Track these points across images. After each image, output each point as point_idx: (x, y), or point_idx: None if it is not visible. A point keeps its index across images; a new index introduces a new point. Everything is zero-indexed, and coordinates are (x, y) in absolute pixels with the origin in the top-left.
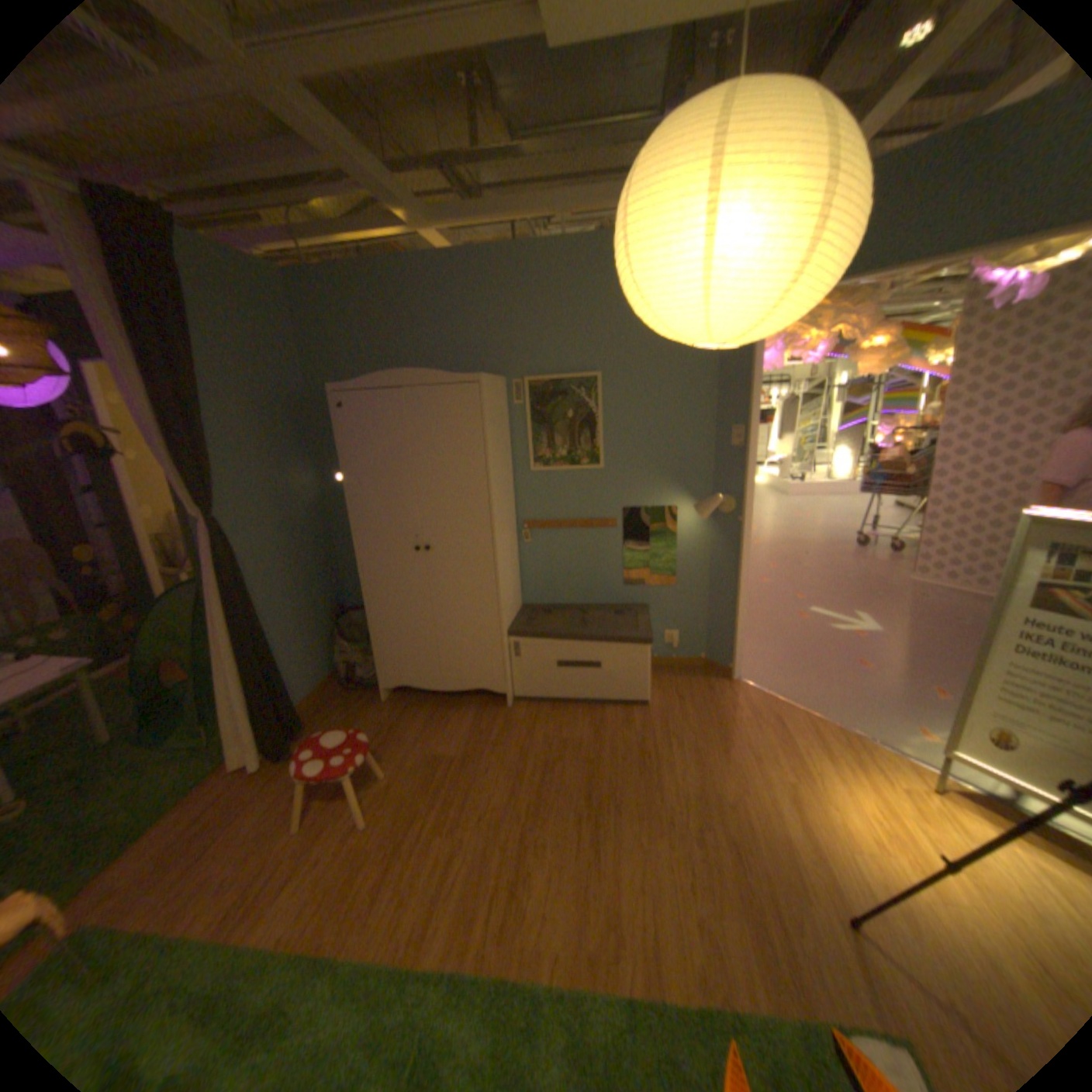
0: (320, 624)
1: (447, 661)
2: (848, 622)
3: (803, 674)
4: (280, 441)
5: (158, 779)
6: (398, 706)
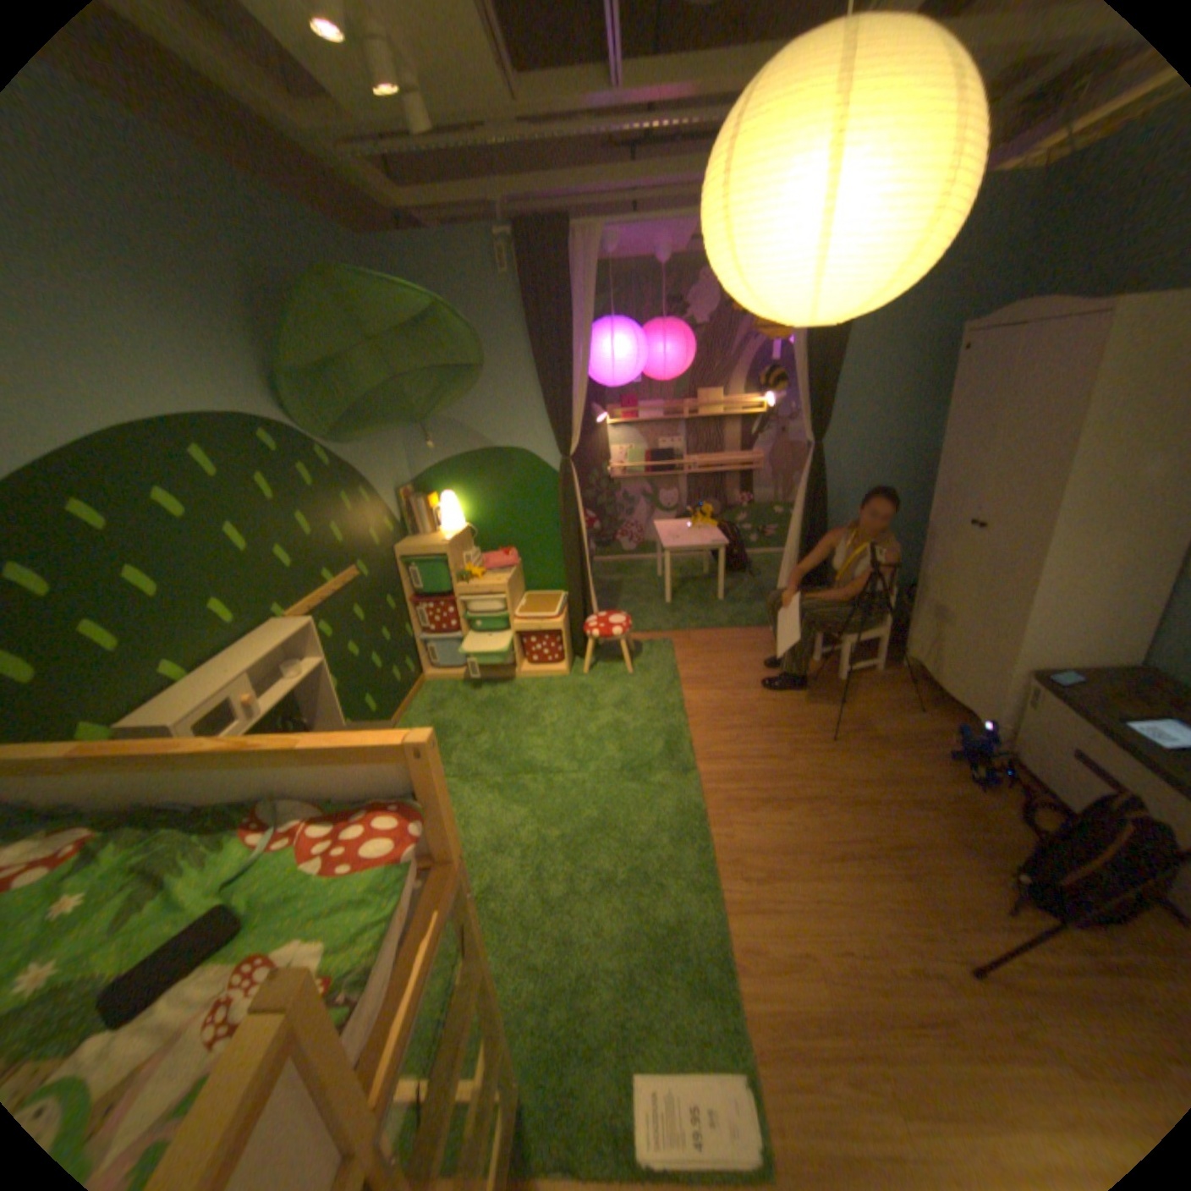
0: (910, 574)
1: (962, 664)
2: None
3: None
4: (942, 382)
5: (751, 613)
6: (908, 678)
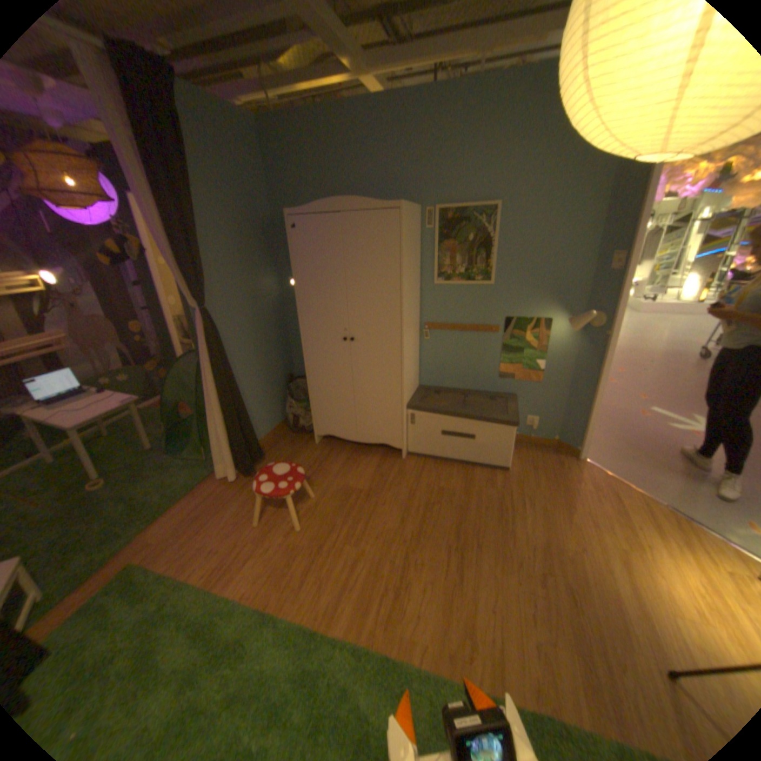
0: (277, 386)
1: (361, 421)
2: (686, 422)
3: (642, 461)
4: (252, 253)
5: (176, 477)
6: (326, 447)
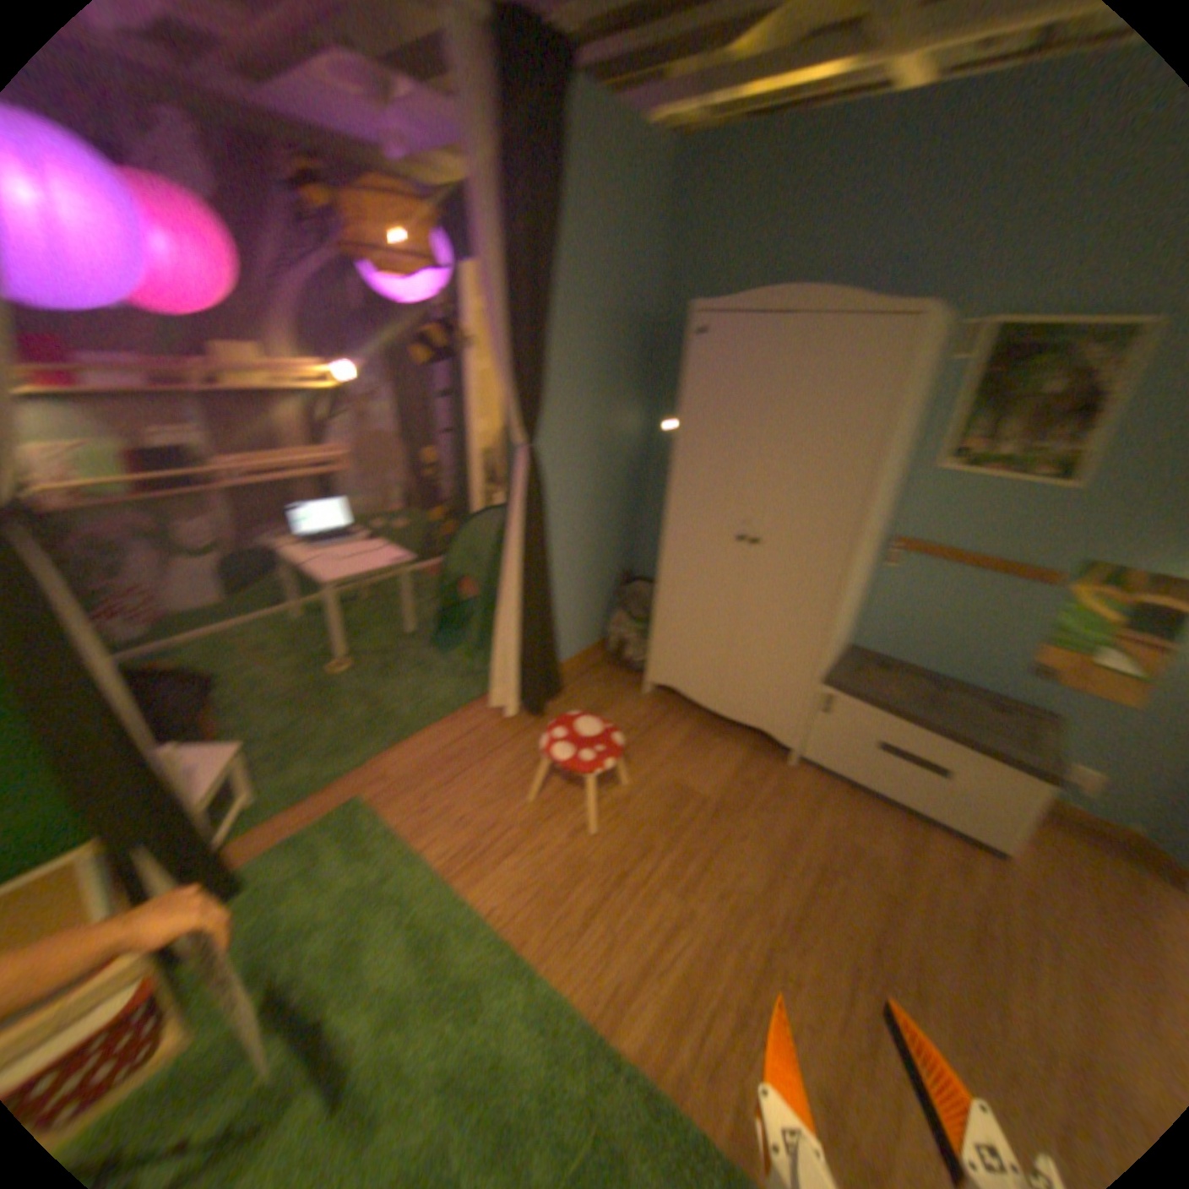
0: (607, 586)
1: (733, 681)
2: None
3: None
4: (622, 368)
5: (440, 684)
6: (662, 705)
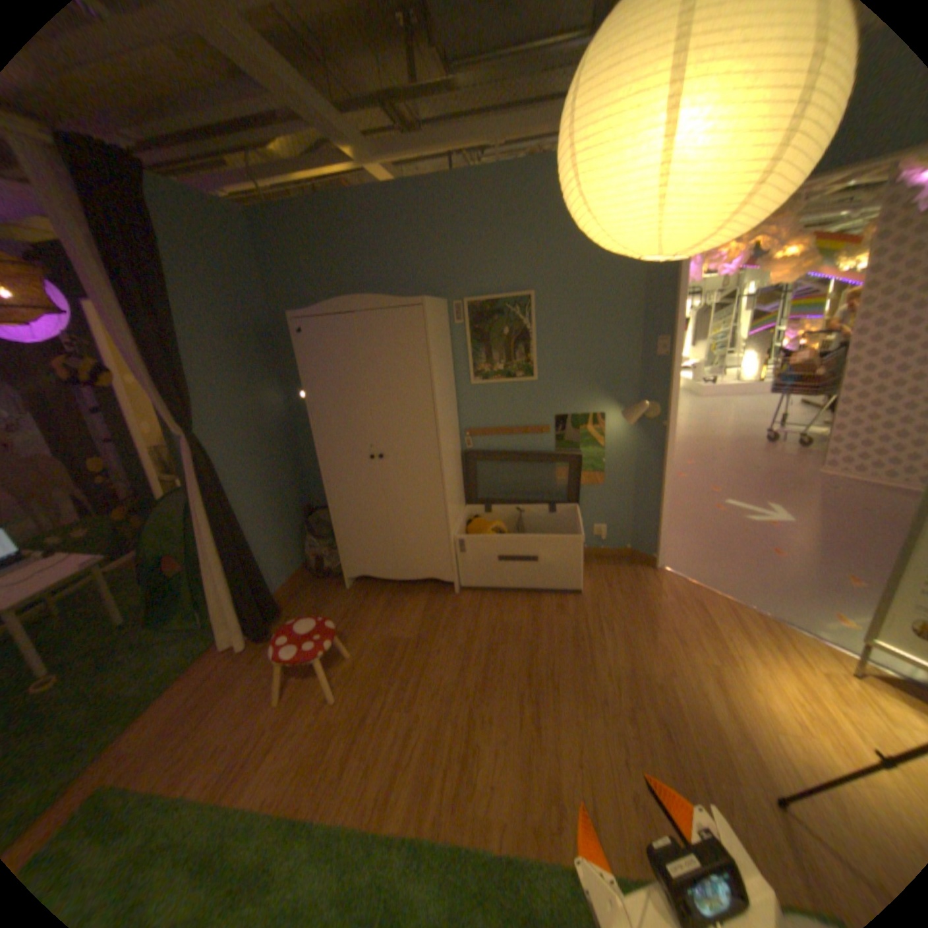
0: (292, 522)
1: (401, 554)
2: (762, 513)
3: (722, 562)
4: (250, 363)
5: (162, 656)
6: (361, 592)
